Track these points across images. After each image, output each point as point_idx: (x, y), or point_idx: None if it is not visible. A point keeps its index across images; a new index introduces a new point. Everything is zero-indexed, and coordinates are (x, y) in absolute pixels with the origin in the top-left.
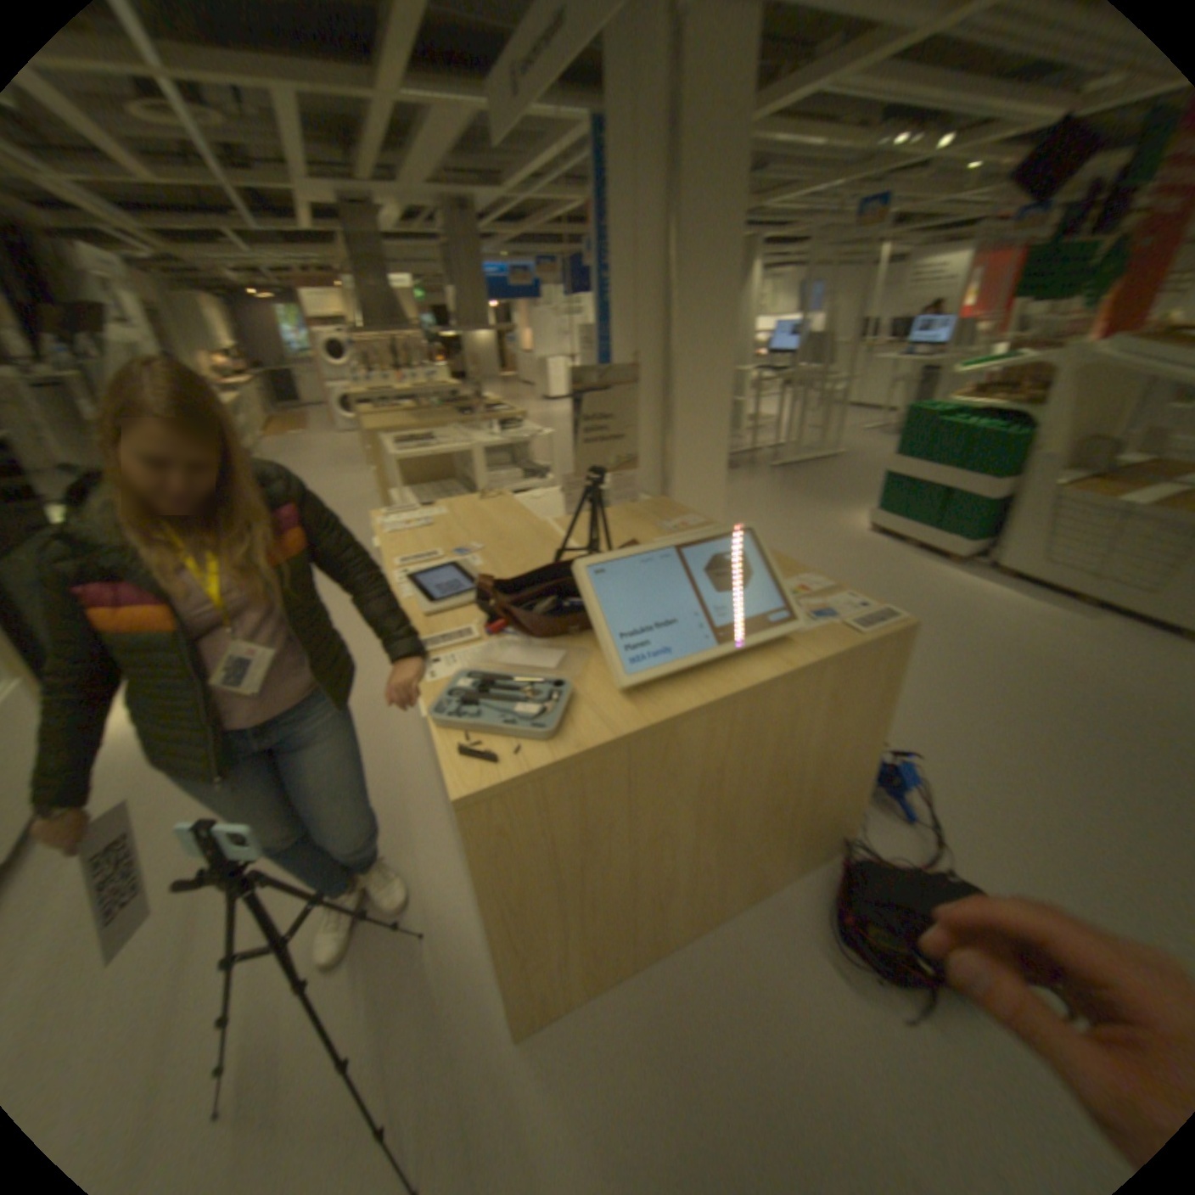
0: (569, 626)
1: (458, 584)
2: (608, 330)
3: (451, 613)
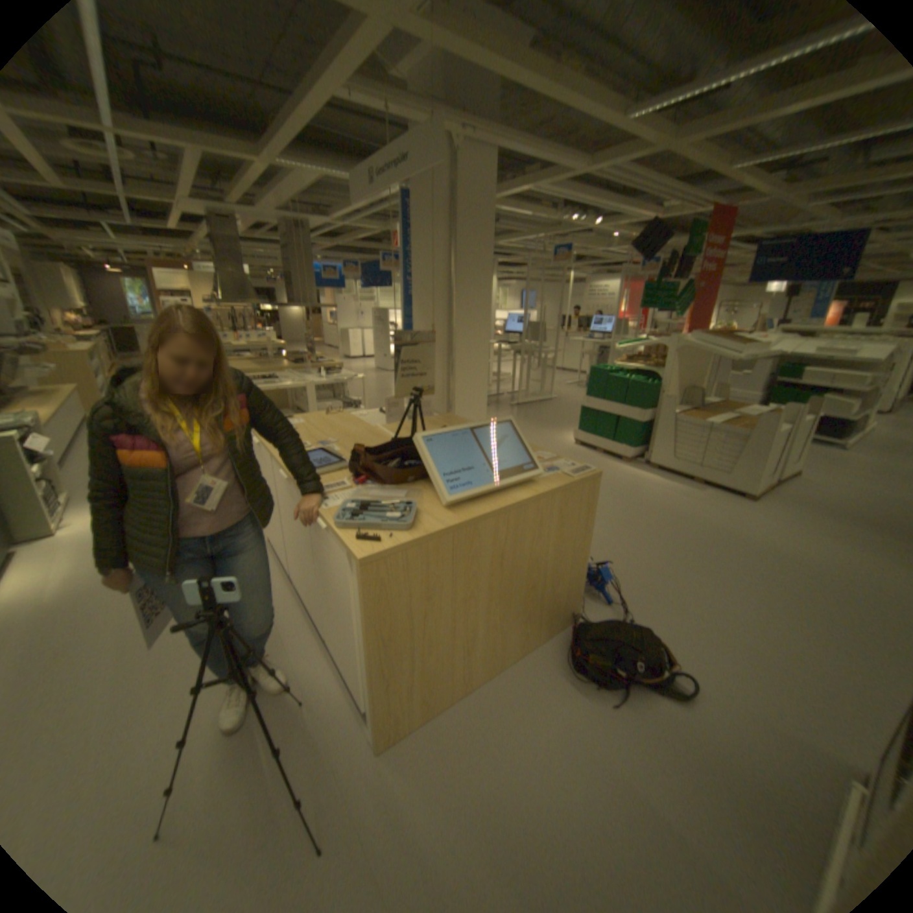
0: (406, 481)
1: (327, 462)
2: (412, 312)
3: (327, 477)
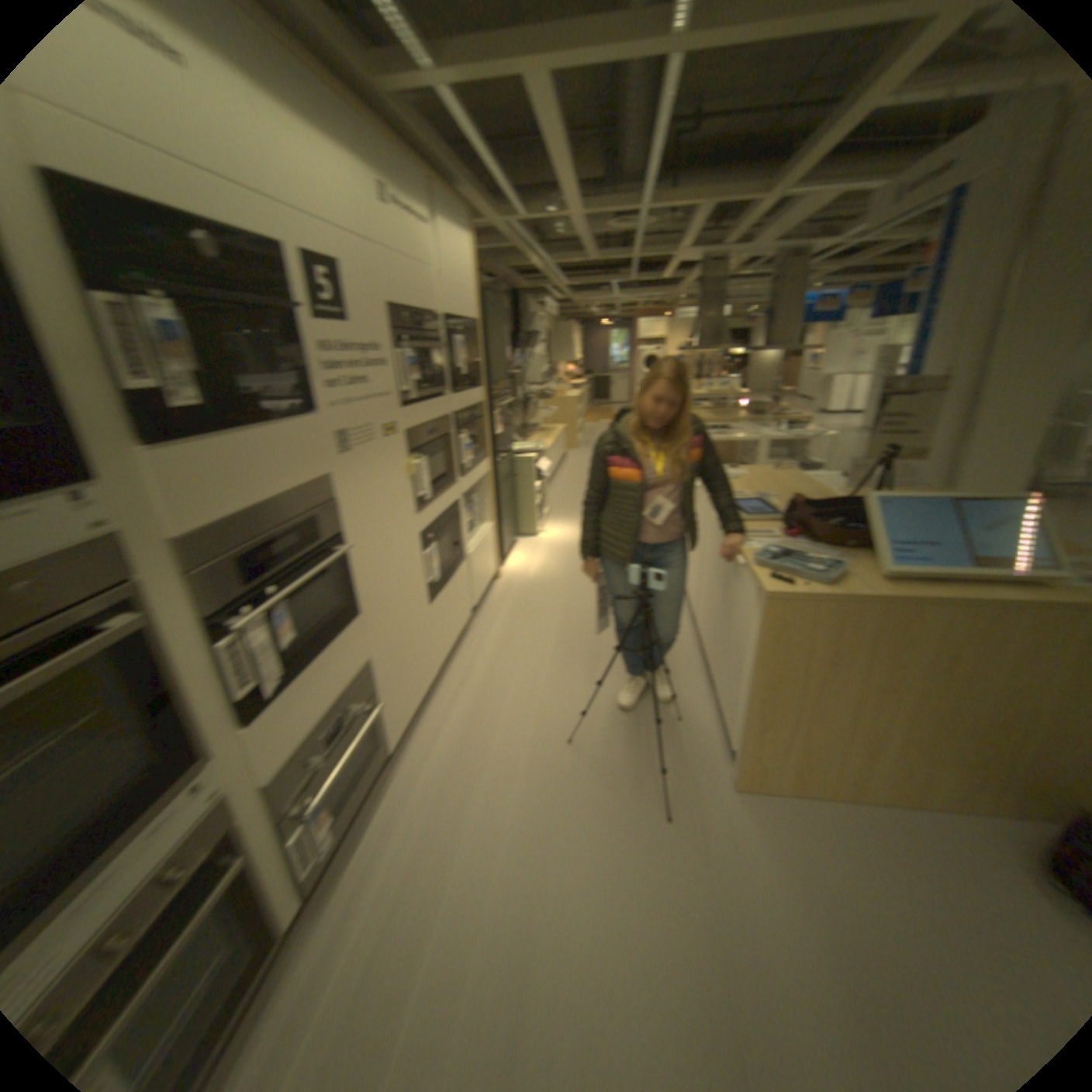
0: (848, 548)
1: (763, 513)
2: (928, 349)
3: (759, 526)
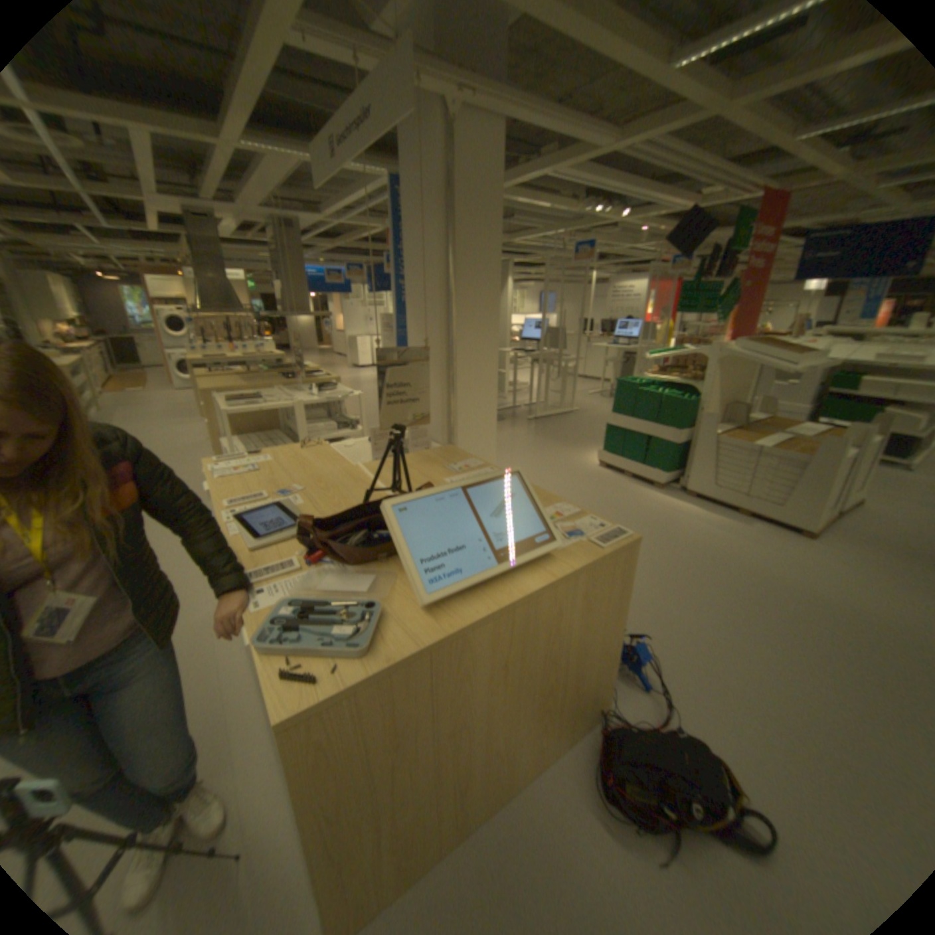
0: (379, 553)
1: (283, 520)
2: (406, 321)
3: (276, 546)
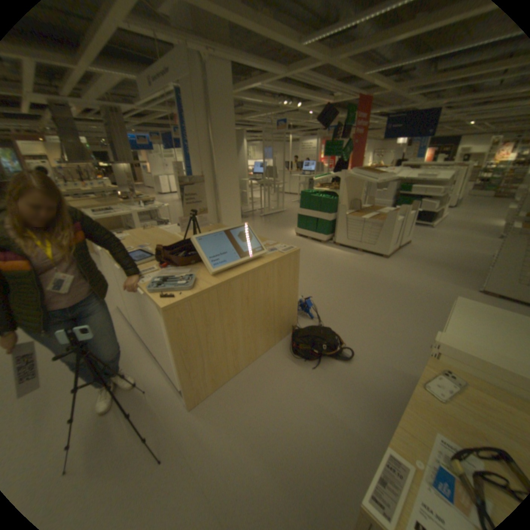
0: (191, 264)
1: (144, 257)
2: (191, 164)
3: (144, 265)
